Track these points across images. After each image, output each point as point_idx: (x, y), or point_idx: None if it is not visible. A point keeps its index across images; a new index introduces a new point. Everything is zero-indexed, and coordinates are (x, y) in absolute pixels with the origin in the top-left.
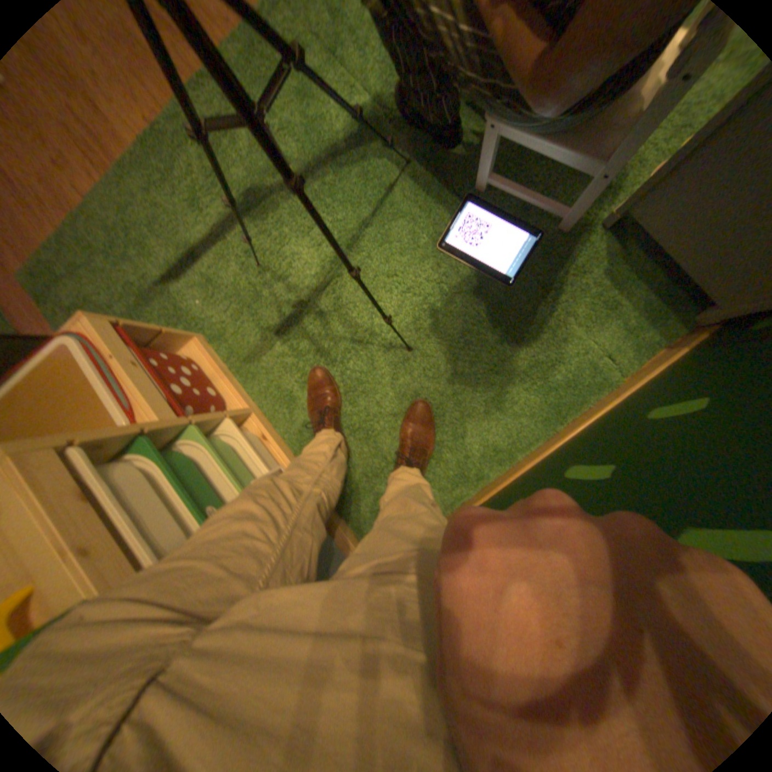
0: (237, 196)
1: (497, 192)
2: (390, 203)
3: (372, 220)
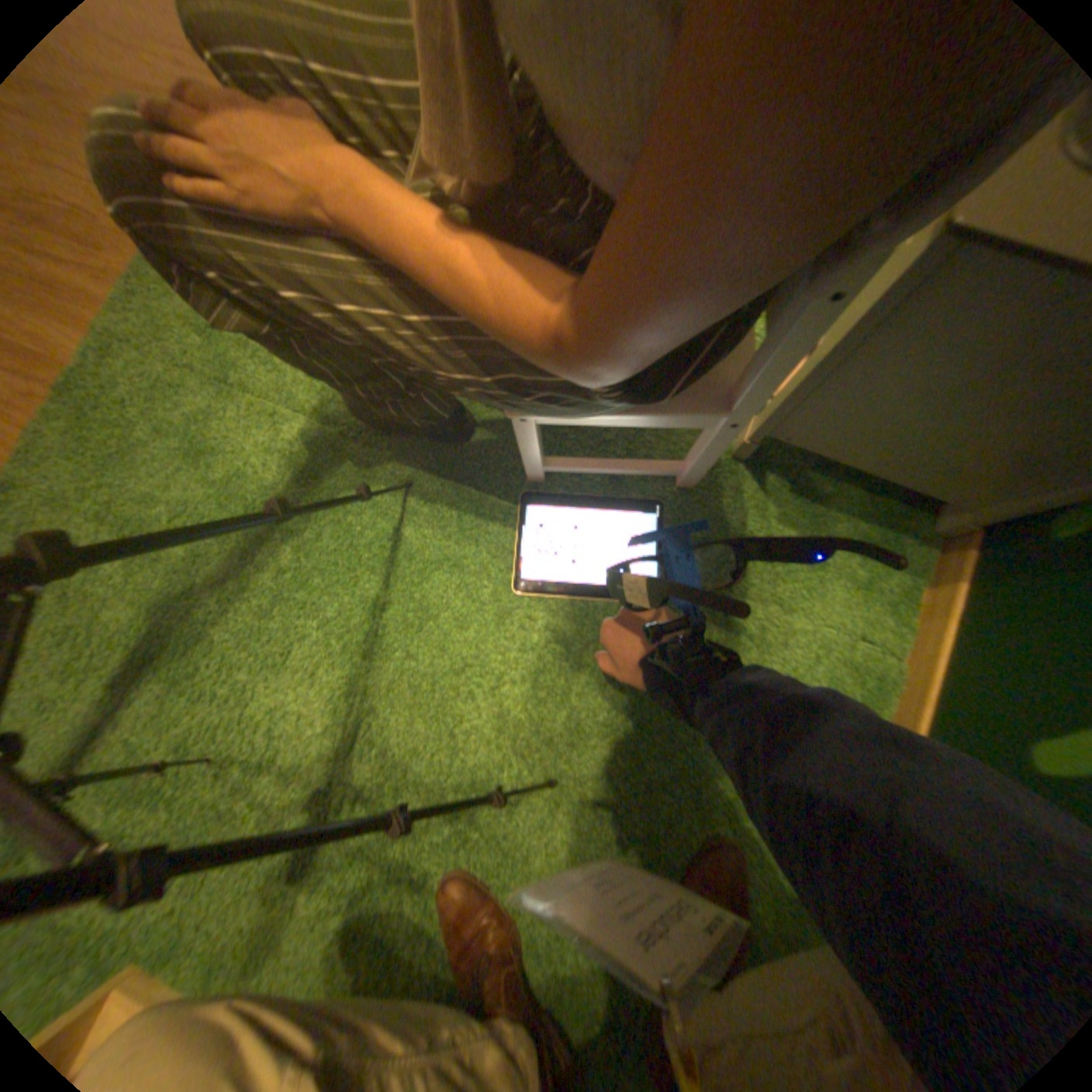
0: (135, 658)
1: (568, 477)
2: (413, 560)
3: (394, 597)
